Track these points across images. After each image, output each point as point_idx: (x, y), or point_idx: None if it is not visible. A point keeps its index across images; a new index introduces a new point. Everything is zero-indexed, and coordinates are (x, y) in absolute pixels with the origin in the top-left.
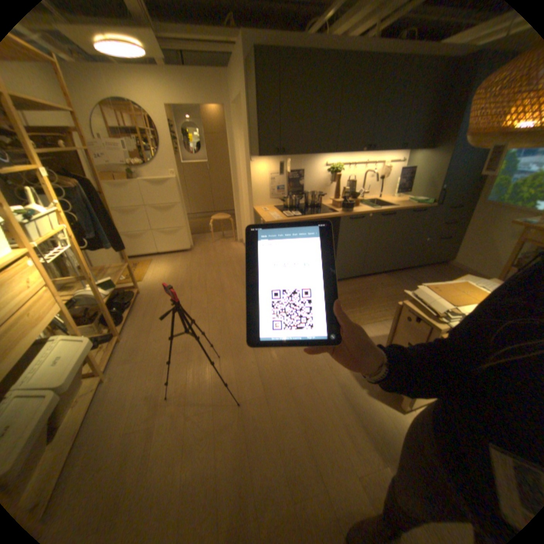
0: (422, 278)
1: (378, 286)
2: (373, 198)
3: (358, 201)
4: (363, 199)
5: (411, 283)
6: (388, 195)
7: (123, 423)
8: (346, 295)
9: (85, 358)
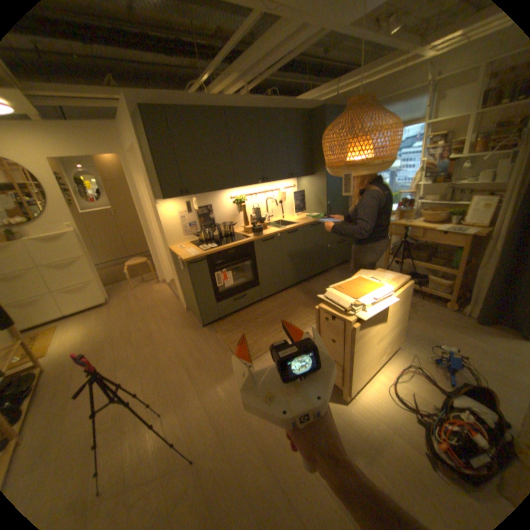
0: (332, 278)
1: (301, 294)
2: (277, 220)
3: (265, 224)
4: (269, 222)
5: (325, 285)
6: (289, 215)
7: None
8: (276, 310)
9: None
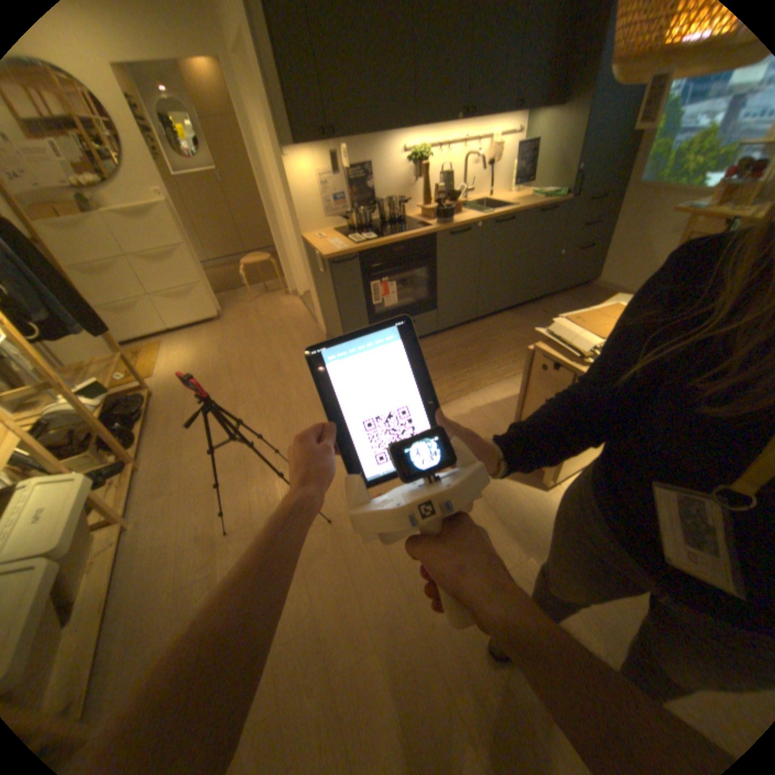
0: (557, 310)
1: (500, 330)
2: (480, 198)
3: (459, 205)
4: (466, 202)
5: (543, 319)
6: (502, 191)
7: (170, 577)
8: (458, 350)
9: (86, 502)
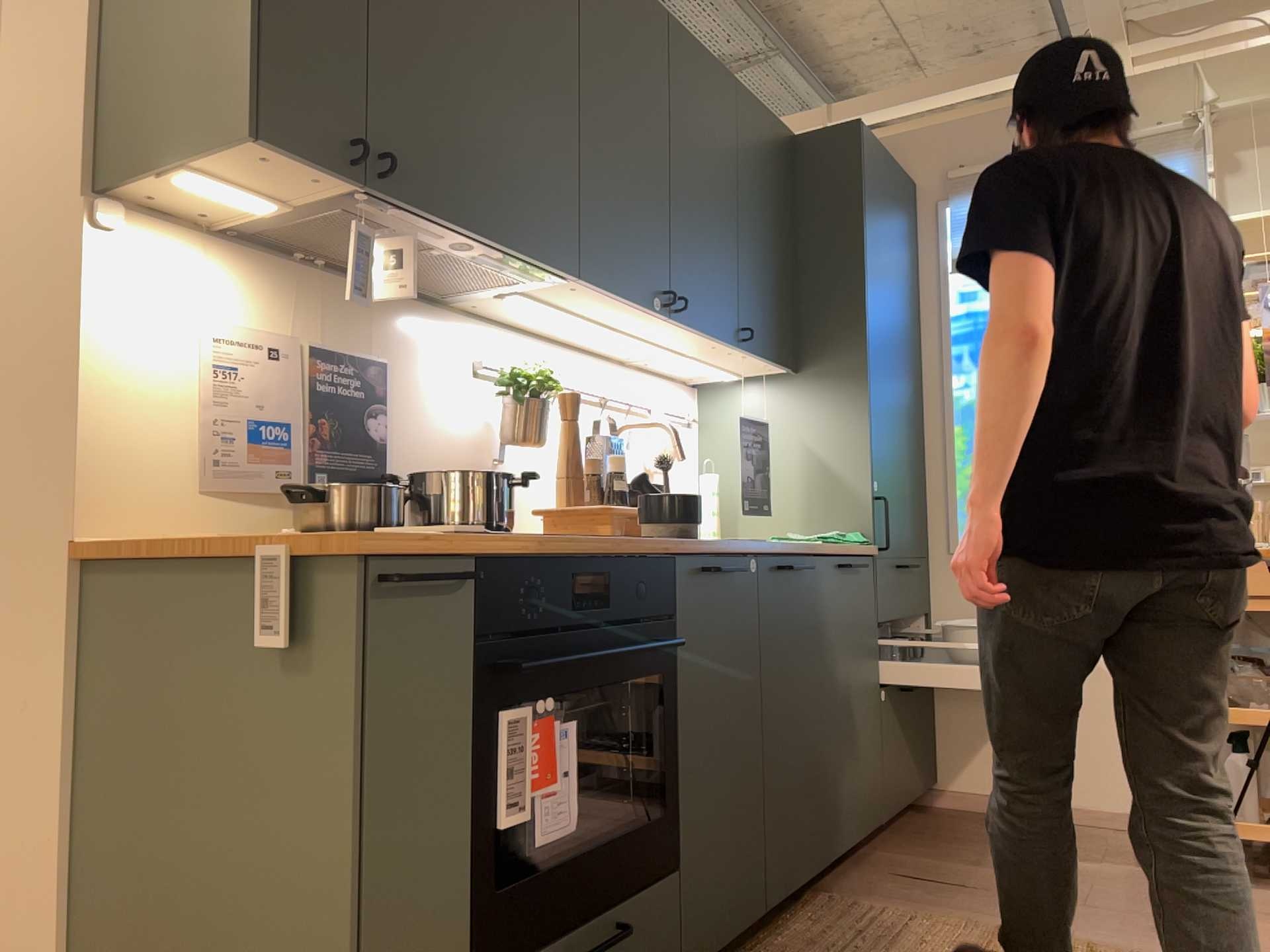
0: (937, 867)
1: (866, 946)
2: None
3: None
4: None
5: (938, 894)
6: None
7: None
8: None
9: None
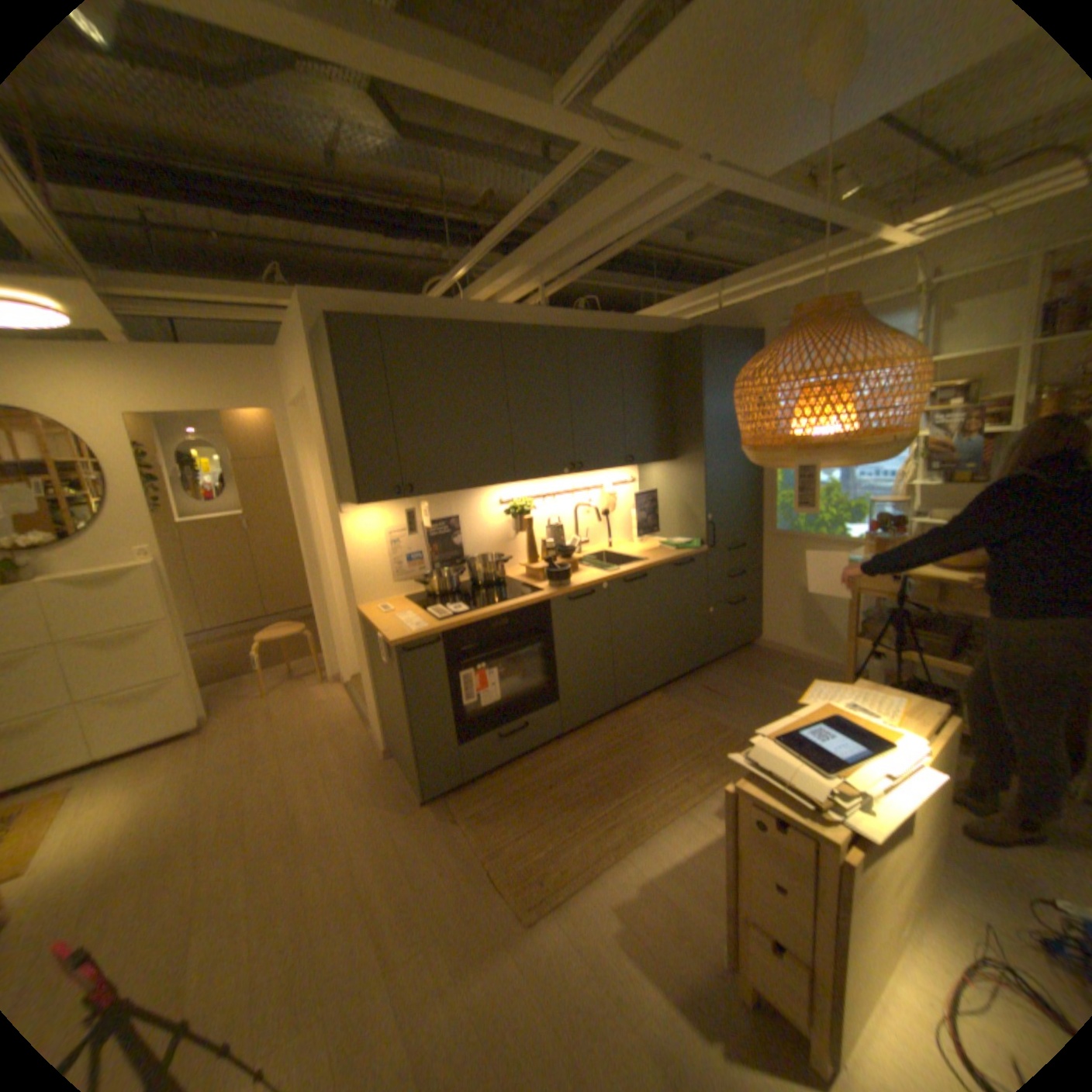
0: (724, 685)
1: (655, 724)
2: (599, 550)
3: (574, 560)
4: (582, 555)
5: (710, 701)
6: (622, 540)
7: None
8: (599, 764)
9: None
